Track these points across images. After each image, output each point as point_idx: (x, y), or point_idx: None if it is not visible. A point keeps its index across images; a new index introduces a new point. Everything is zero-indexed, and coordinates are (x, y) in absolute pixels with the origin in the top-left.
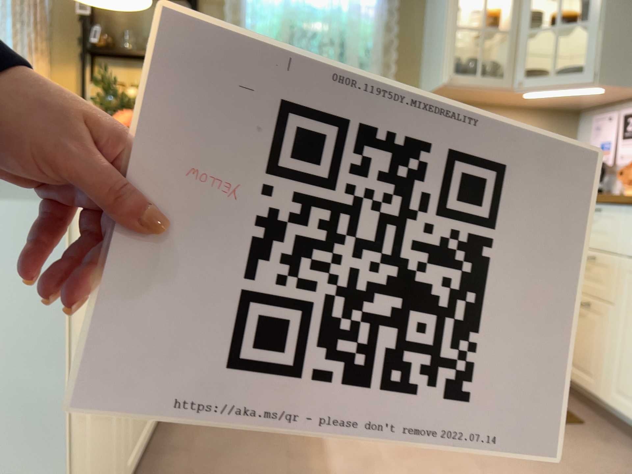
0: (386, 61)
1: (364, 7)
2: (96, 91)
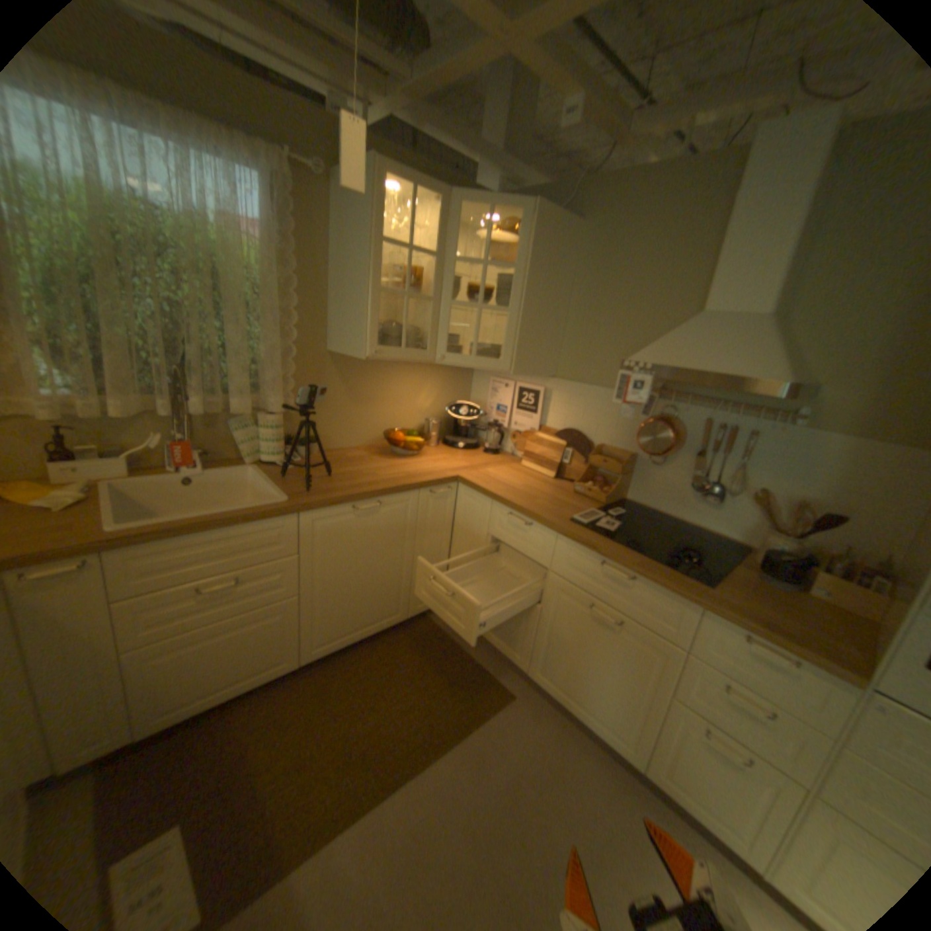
0: (281, 308)
1: (241, 225)
2: None
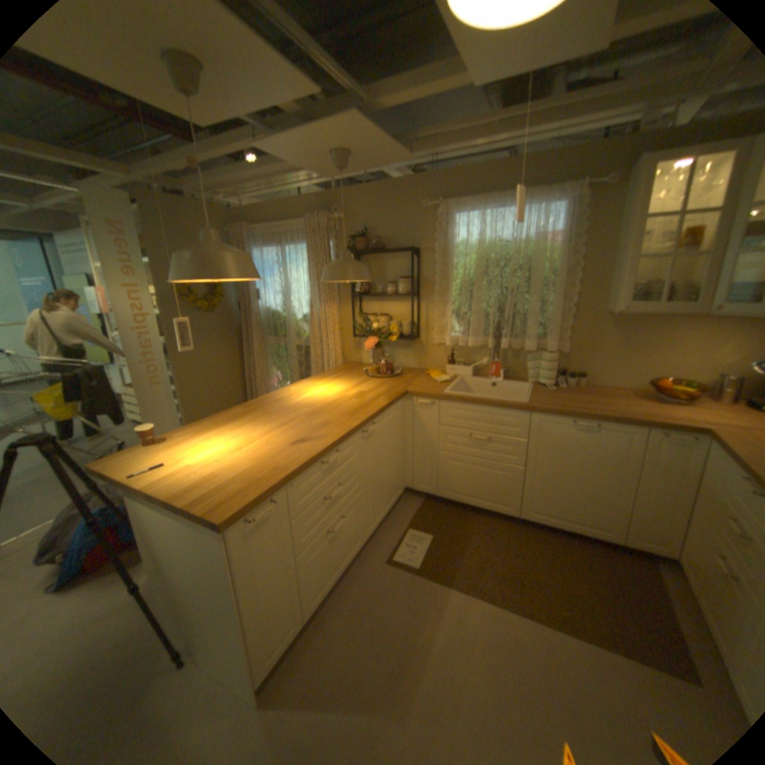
0: (570, 280)
1: (550, 235)
2: (359, 321)
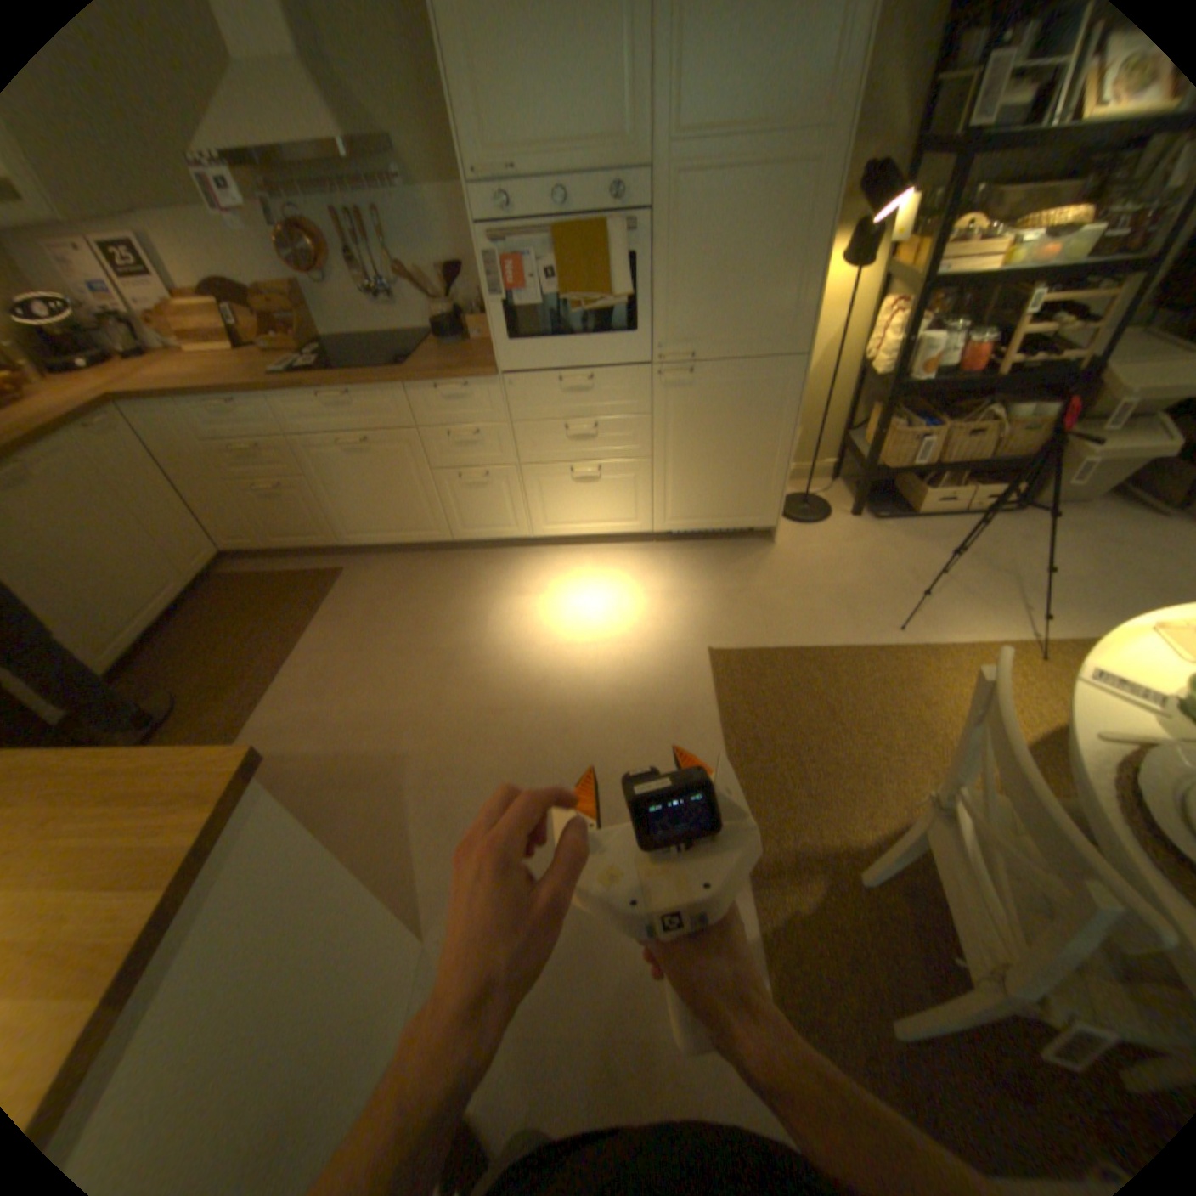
0: None
1: None
2: None
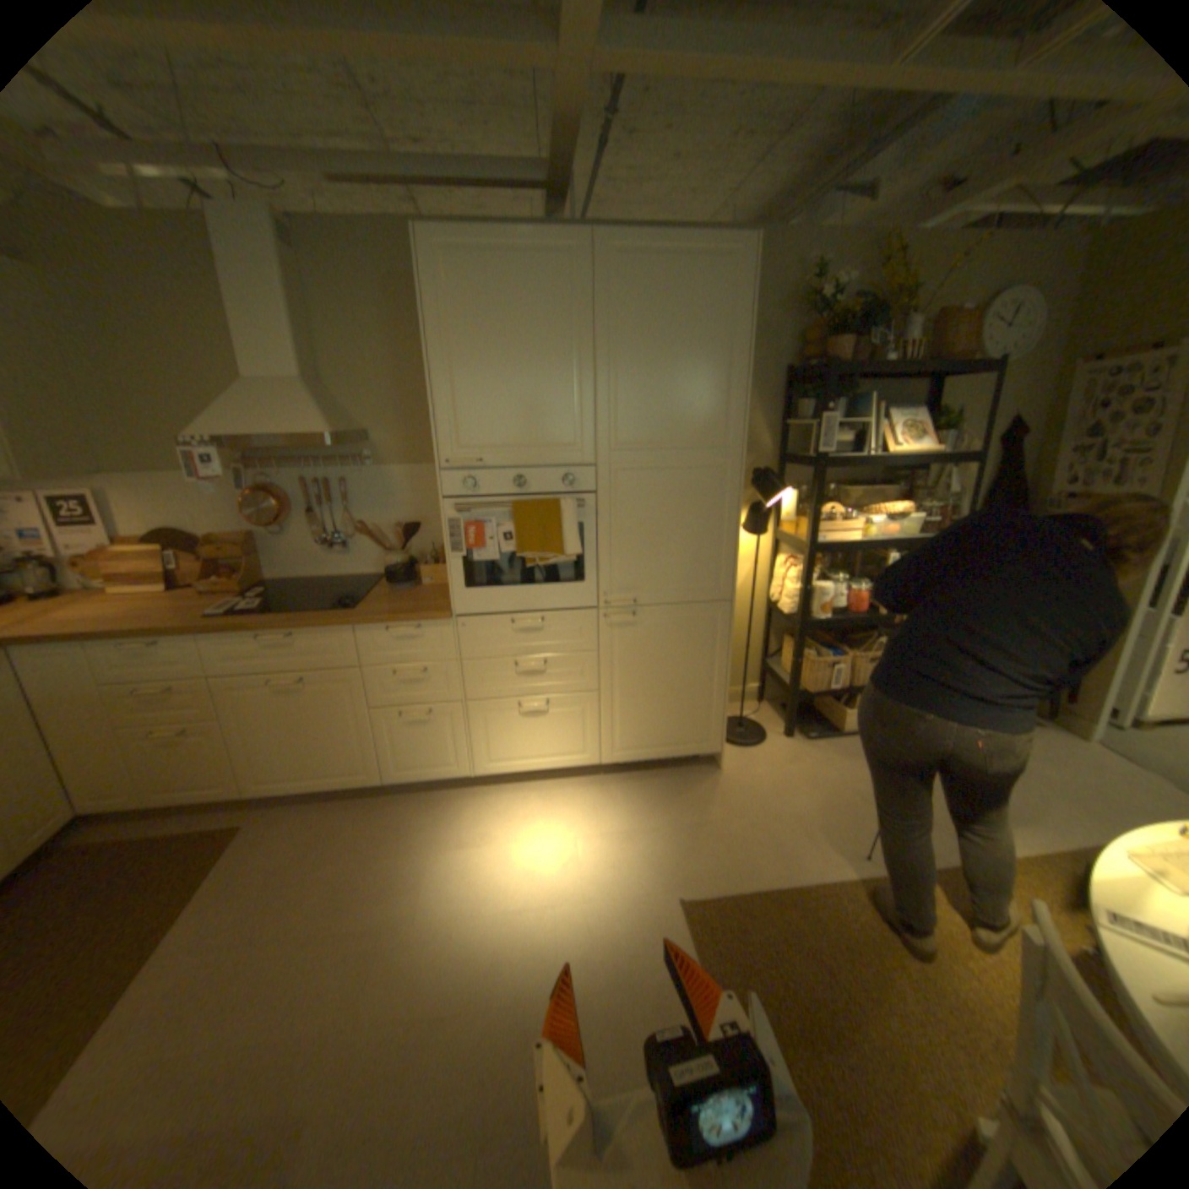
0: None
1: None
2: None
